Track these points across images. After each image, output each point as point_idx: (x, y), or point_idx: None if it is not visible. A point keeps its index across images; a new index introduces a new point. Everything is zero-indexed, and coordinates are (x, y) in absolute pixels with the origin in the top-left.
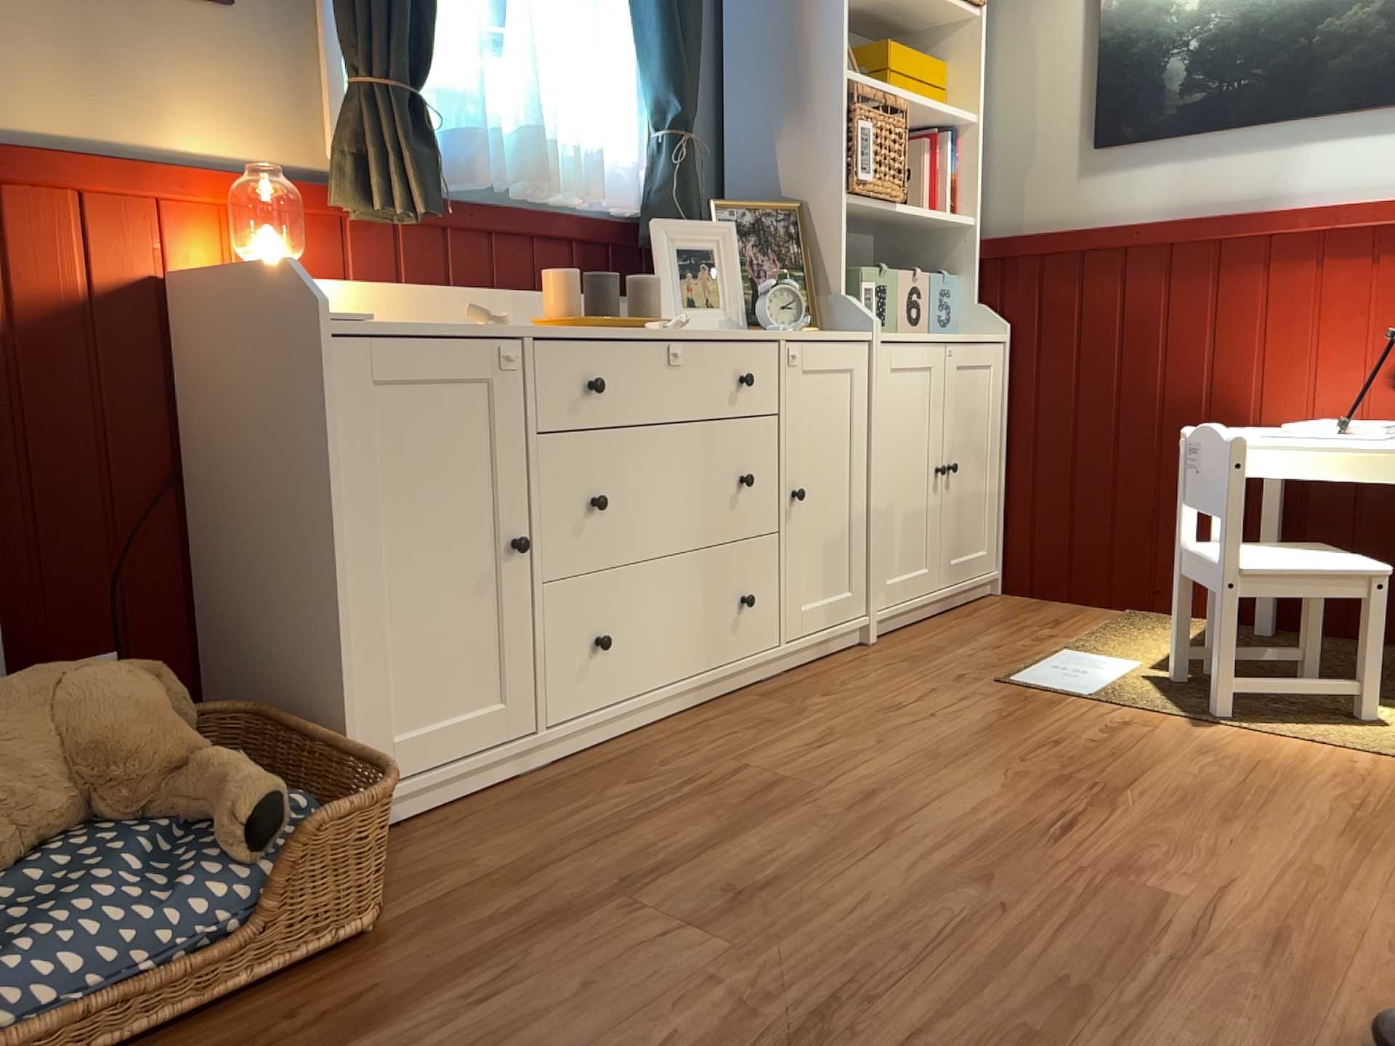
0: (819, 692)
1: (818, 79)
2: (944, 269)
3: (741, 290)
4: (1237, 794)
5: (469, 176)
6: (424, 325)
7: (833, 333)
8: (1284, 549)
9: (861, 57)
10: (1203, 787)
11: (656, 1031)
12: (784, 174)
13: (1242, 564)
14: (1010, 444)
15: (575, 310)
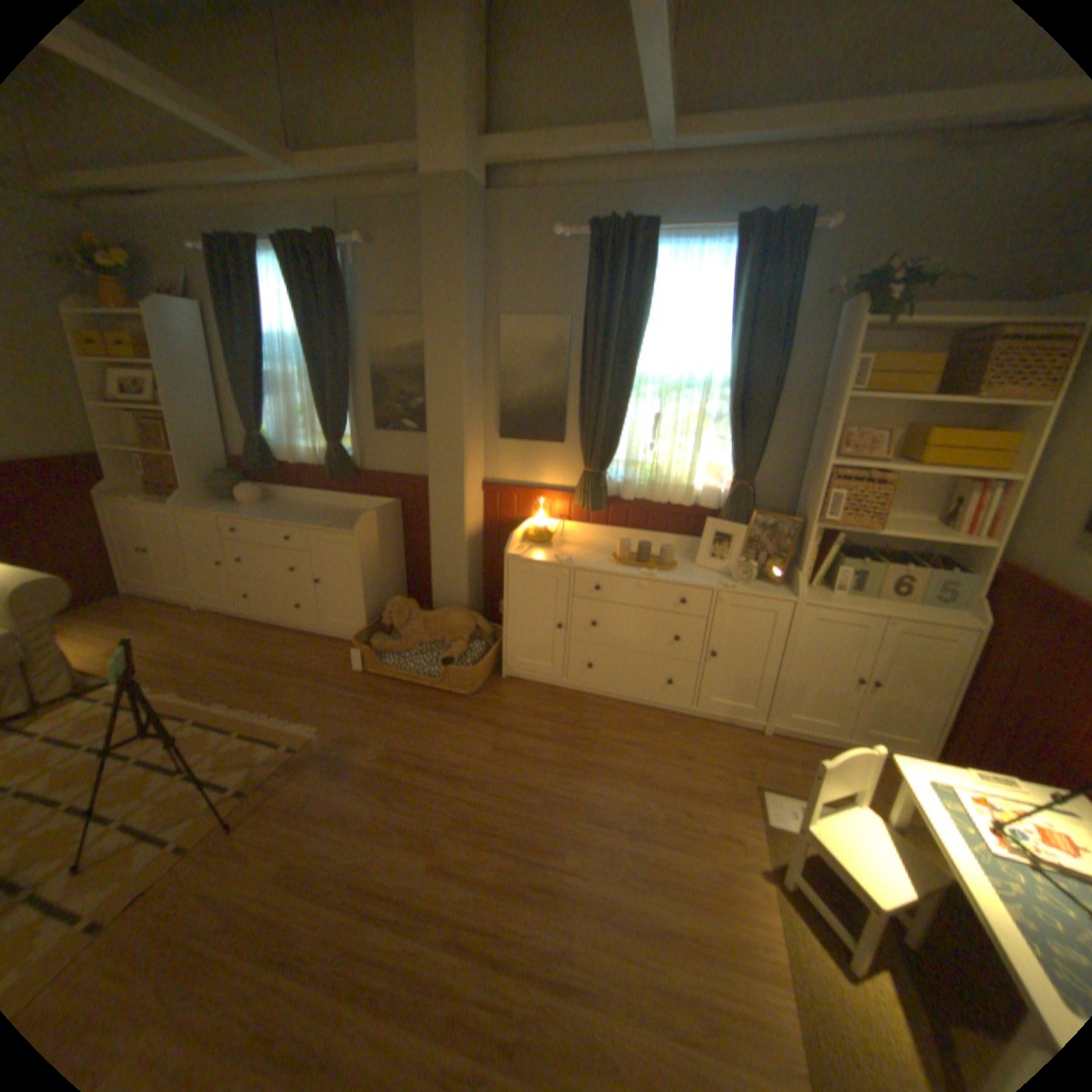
0: (686, 734)
1: (823, 462)
2: (975, 568)
3: (736, 558)
4: (680, 890)
5: (623, 497)
6: (545, 558)
7: (776, 592)
8: (897, 859)
9: (921, 432)
10: (680, 876)
11: (450, 754)
12: (808, 502)
13: (823, 832)
14: (969, 695)
15: (623, 557)
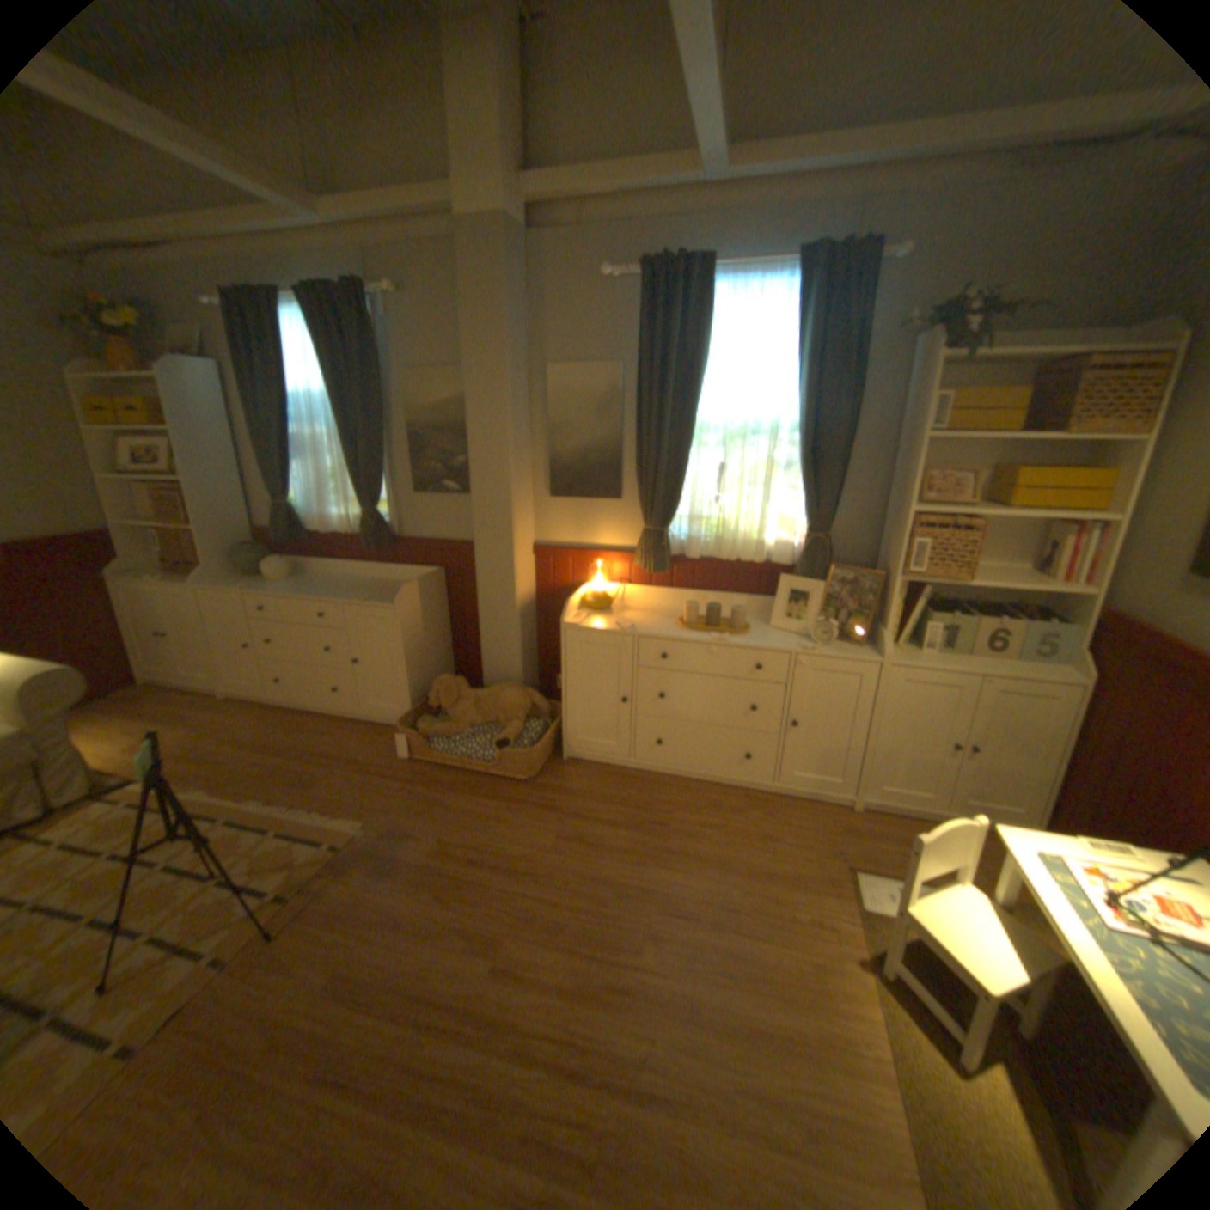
0: (768, 813)
1: (904, 509)
2: (1074, 617)
3: (814, 617)
4: (769, 984)
5: (688, 556)
6: (605, 625)
7: (859, 653)
8: (1005, 938)
9: (1008, 472)
10: (768, 969)
11: (509, 846)
12: (889, 553)
13: (922, 913)
14: (1075, 757)
15: (691, 620)
